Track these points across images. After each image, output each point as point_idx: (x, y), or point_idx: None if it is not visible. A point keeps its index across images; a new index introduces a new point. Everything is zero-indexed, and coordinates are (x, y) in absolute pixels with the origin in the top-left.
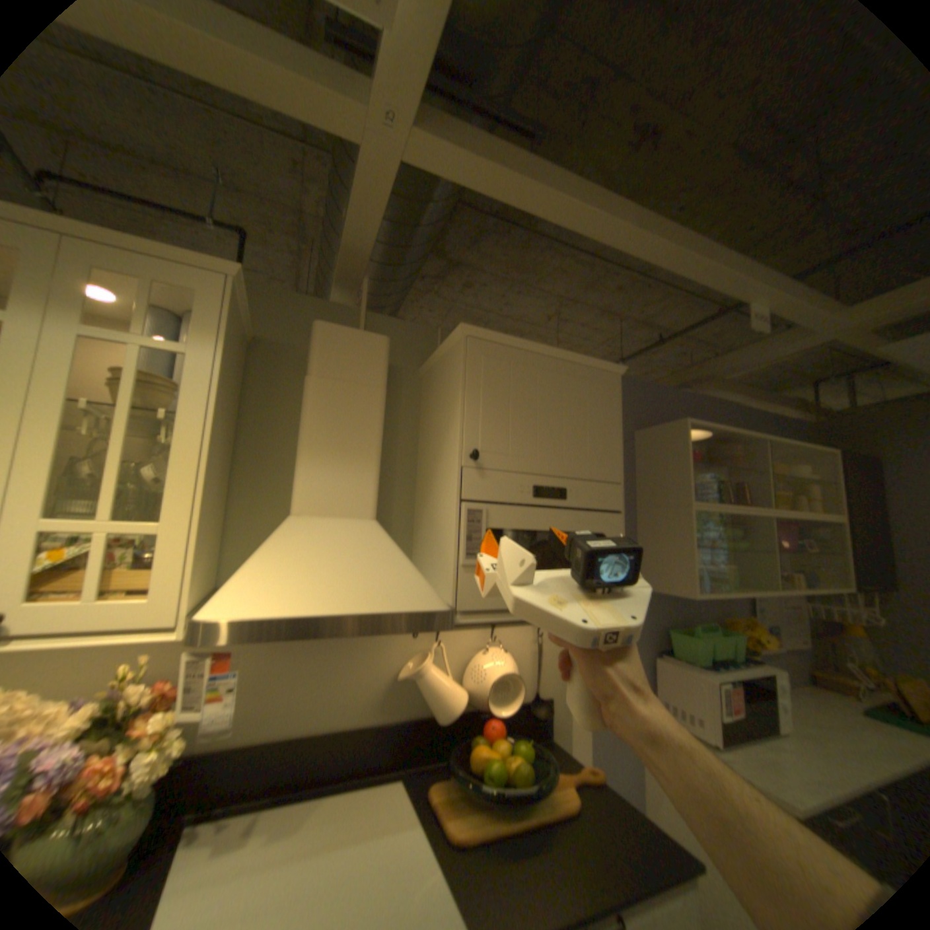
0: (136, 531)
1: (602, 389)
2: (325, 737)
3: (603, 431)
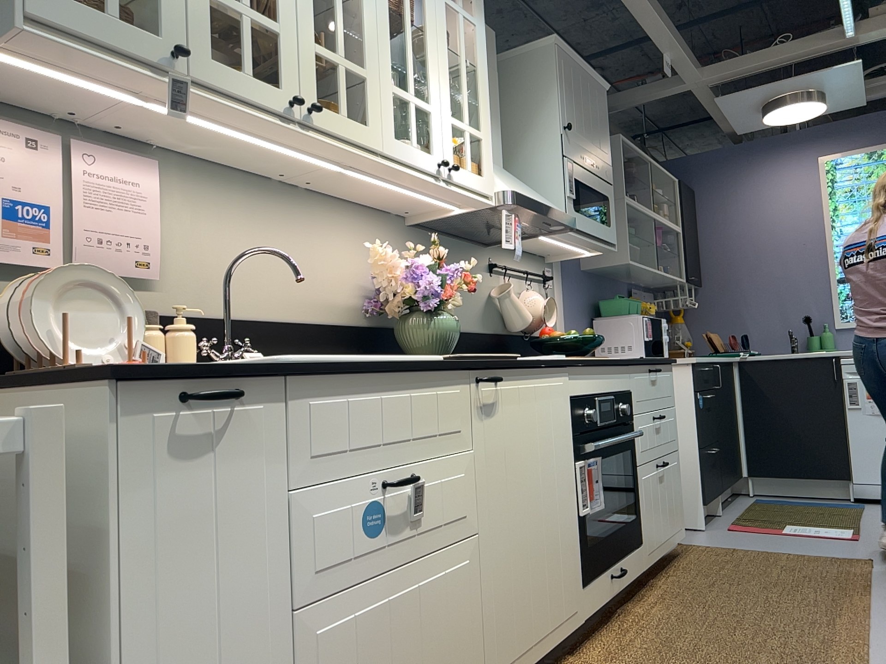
0: (478, 135)
1: (602, 99)
2: (466, 332)
3: (605, 129)
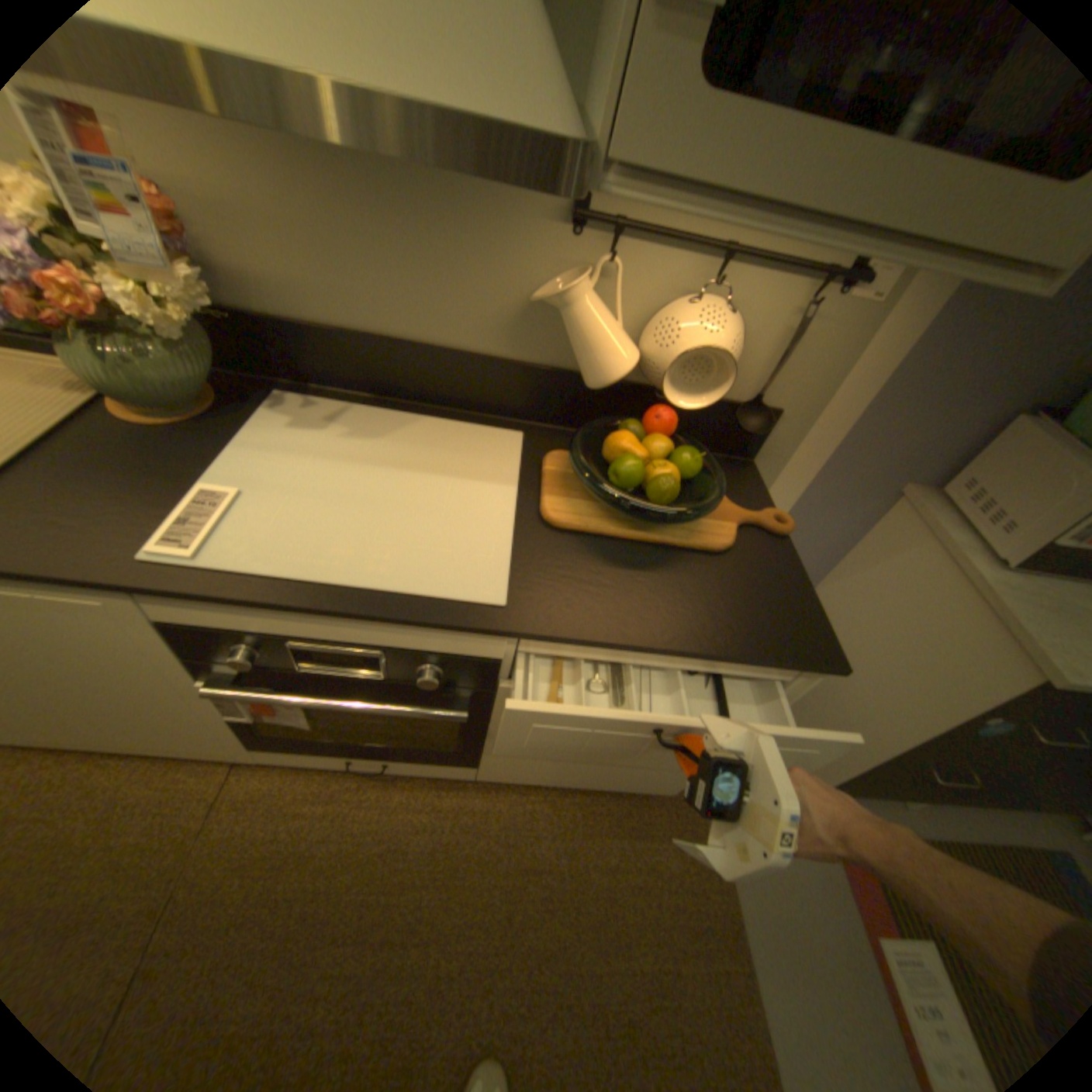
0: None
1: None
2: (431, 347)
3: None
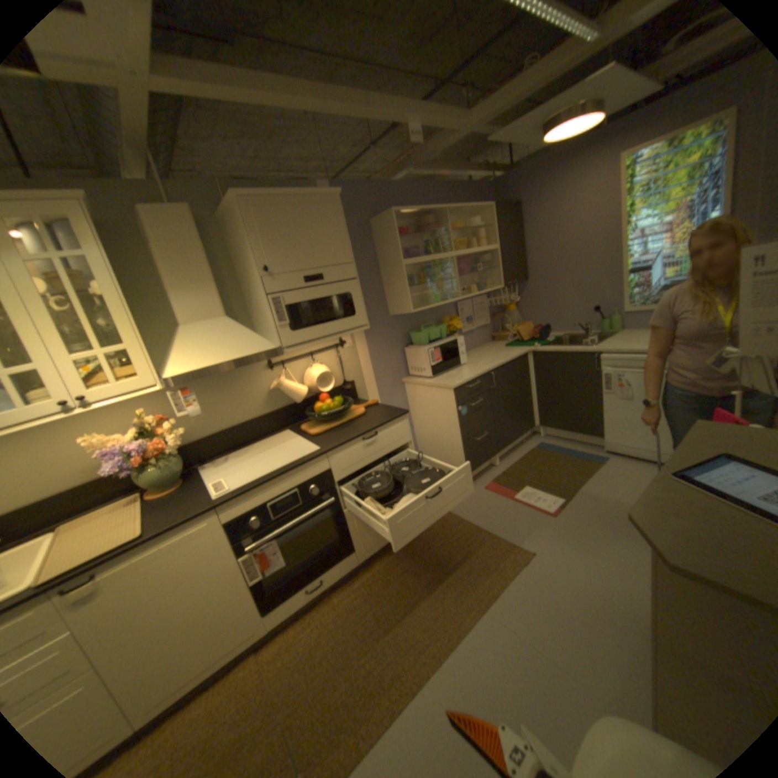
0: (117, 350)
1: (329, 208)
2: (245, 423)
3: (336, 235)
